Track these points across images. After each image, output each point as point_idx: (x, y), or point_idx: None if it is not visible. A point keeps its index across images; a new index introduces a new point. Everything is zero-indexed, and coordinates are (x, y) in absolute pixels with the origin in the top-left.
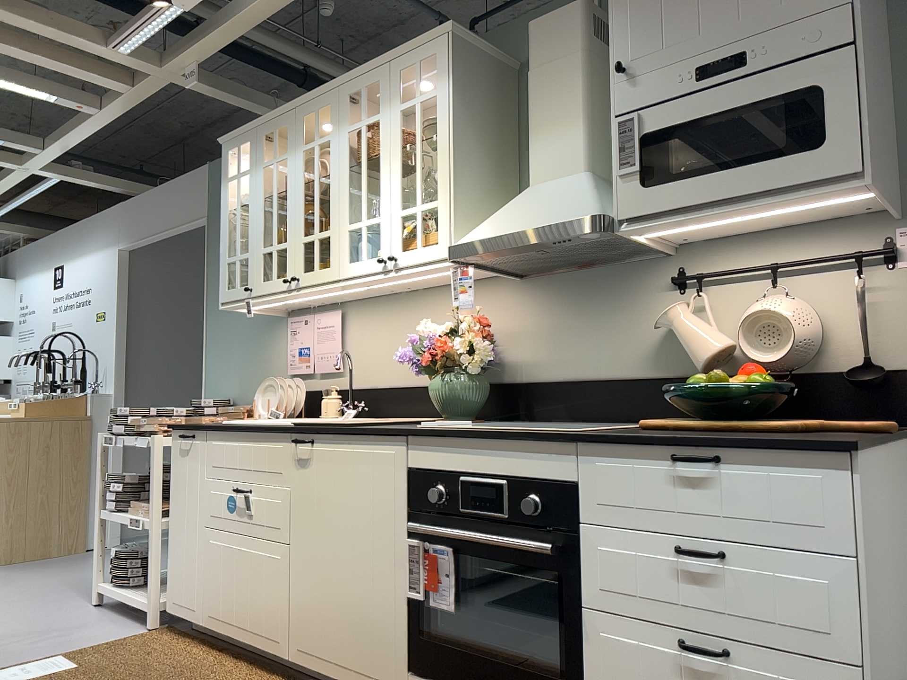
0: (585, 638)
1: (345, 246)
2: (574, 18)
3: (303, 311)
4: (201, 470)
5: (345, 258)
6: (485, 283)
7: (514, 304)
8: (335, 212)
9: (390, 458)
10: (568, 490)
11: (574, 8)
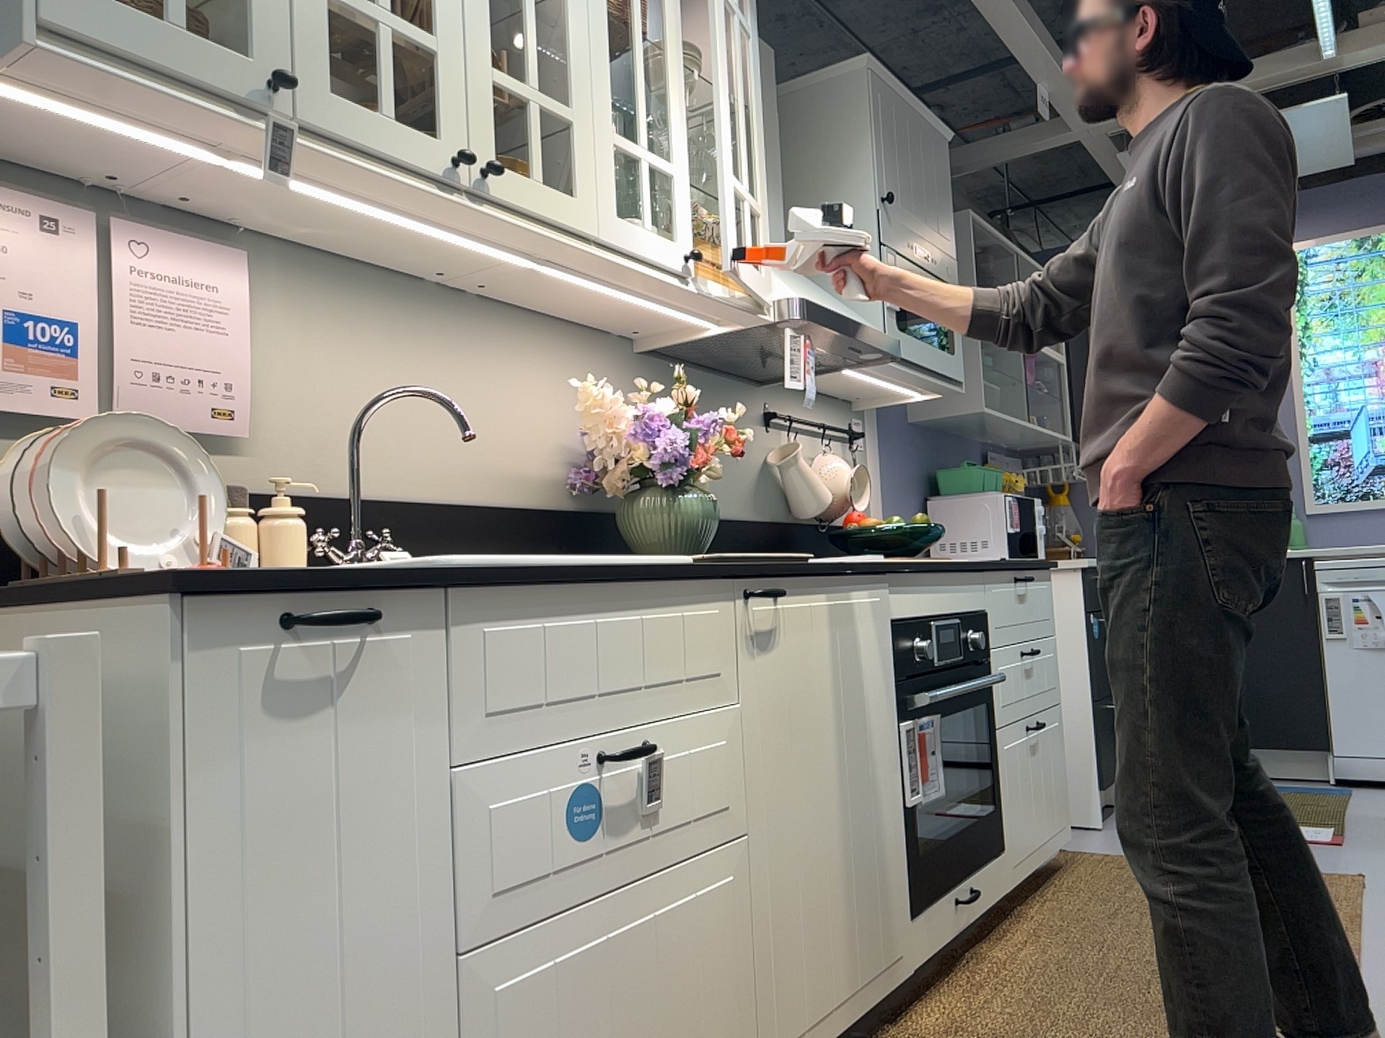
0: (999, 758)
1: (611, 175)
2: (774, 69)
3: (8, 178)
4: (417, 749)
5: (612, 203)
6: (591, 338)
7: (631, 389)
8: (585, 81)
9: (879, 608)
10: (983, 619)
11: (773, 56)
